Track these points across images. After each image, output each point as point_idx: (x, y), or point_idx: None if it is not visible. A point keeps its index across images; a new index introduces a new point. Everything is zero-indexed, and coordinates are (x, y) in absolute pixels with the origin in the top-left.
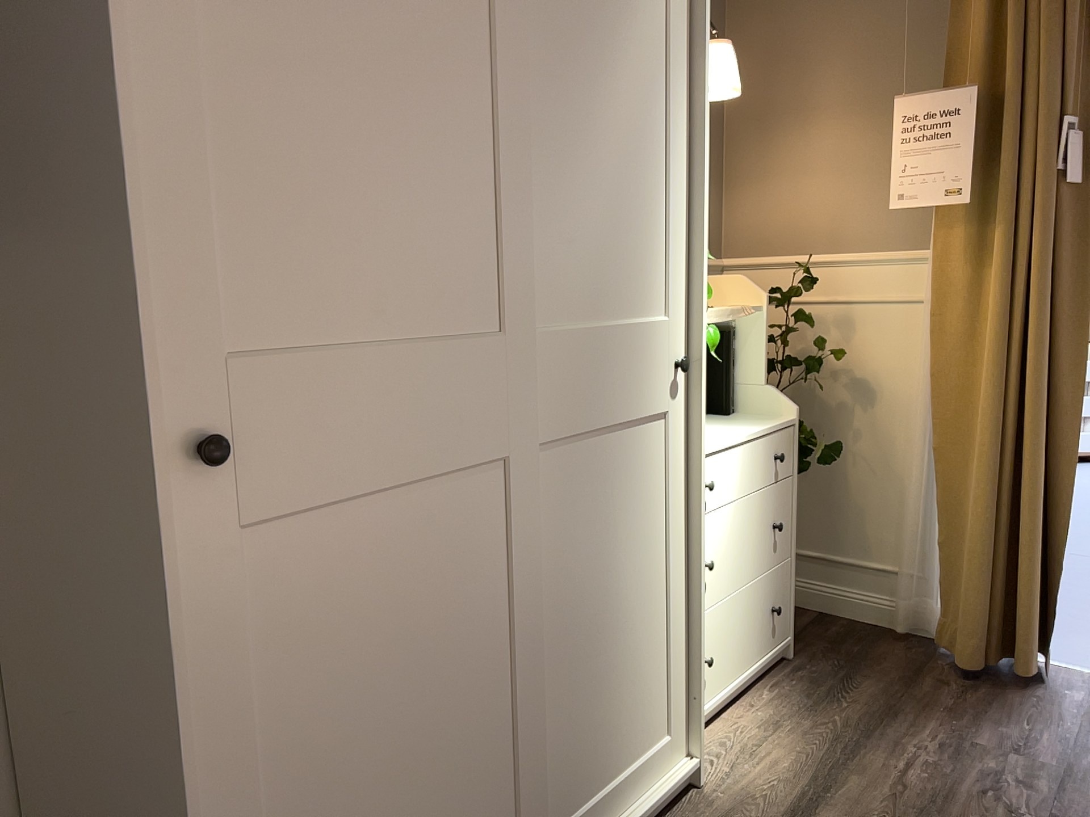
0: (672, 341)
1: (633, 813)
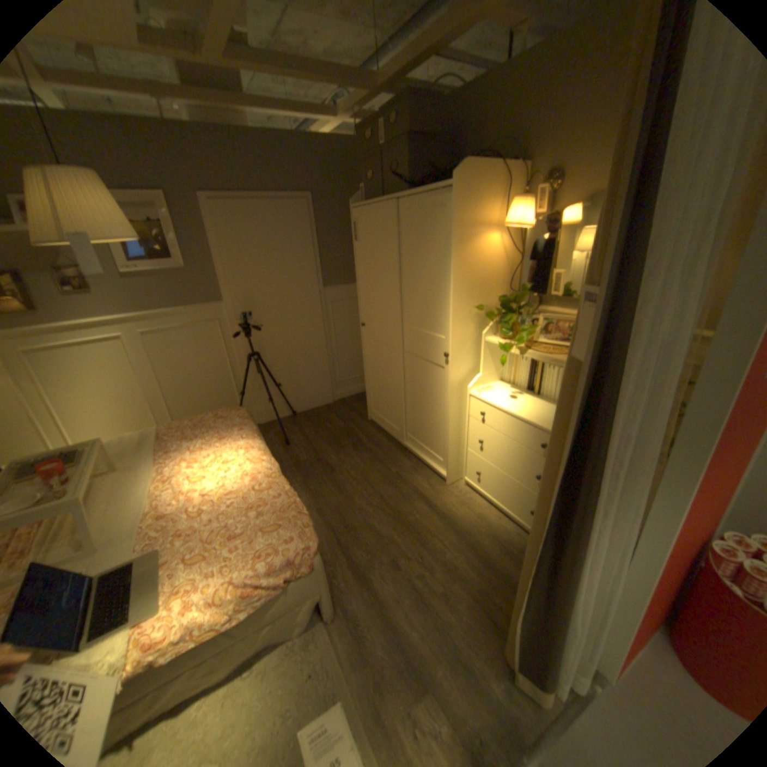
0: (446, 345)
1: (424, 460)
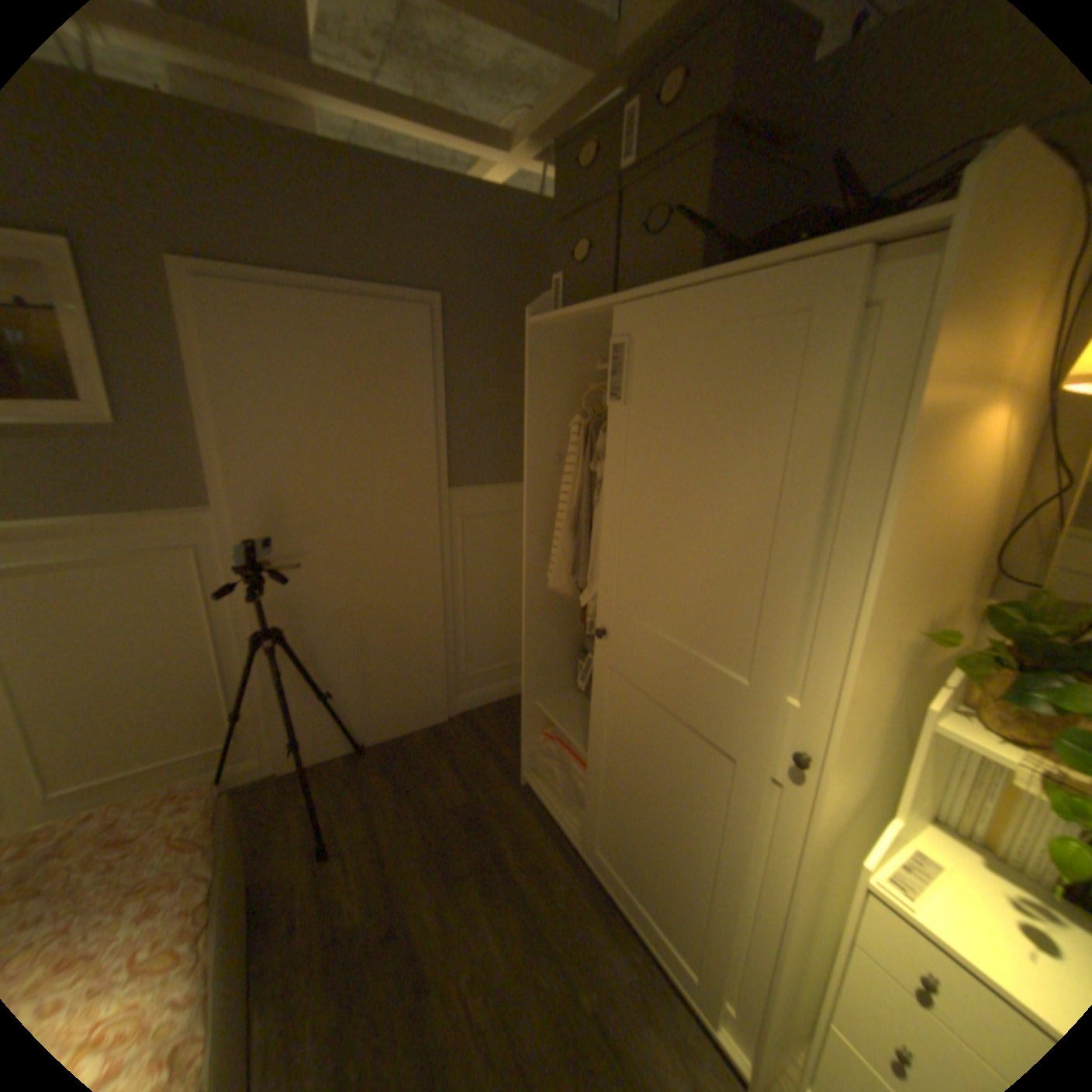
0: (804, 730)
1: (669, 975)
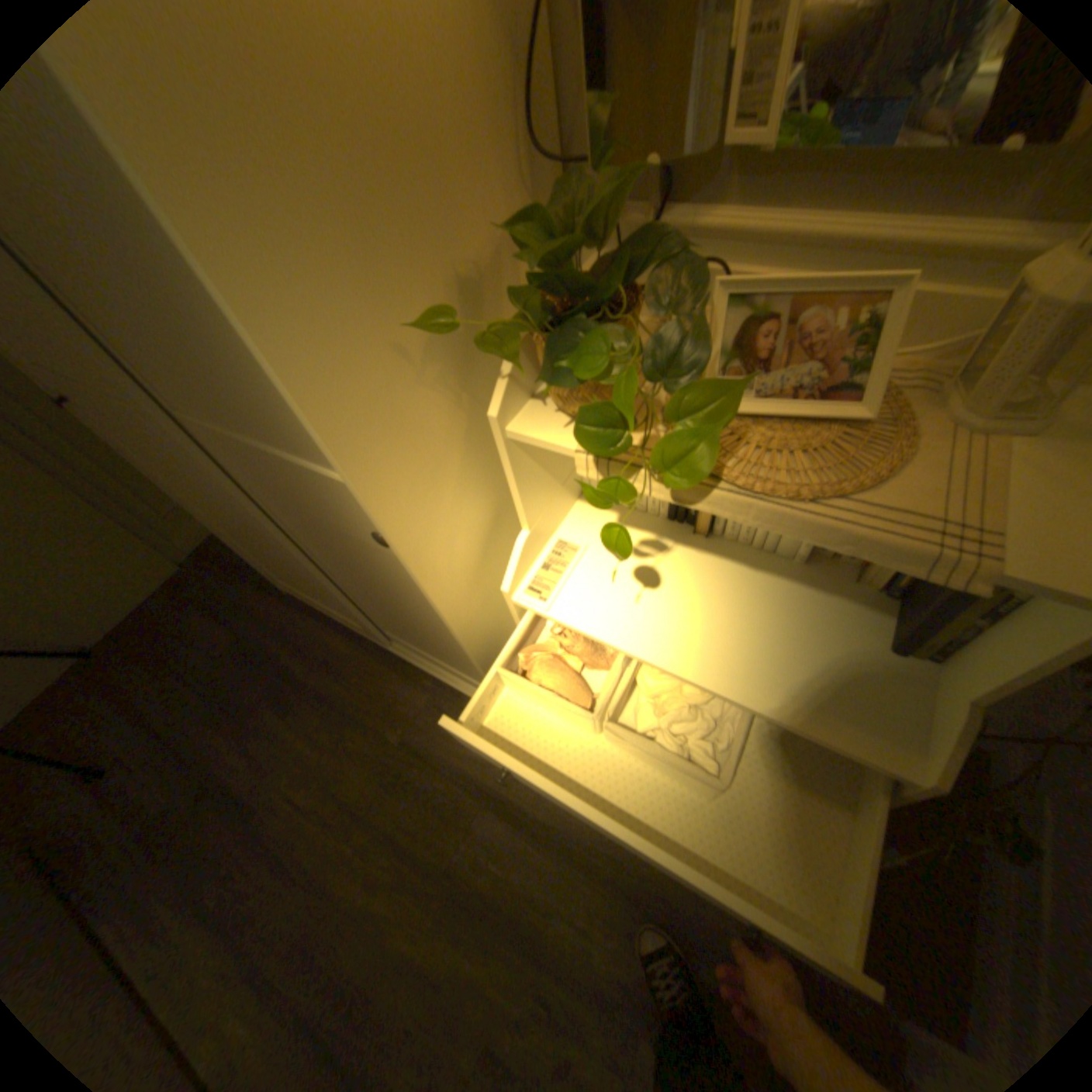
0: (366, 505)
1: (451, 685)
